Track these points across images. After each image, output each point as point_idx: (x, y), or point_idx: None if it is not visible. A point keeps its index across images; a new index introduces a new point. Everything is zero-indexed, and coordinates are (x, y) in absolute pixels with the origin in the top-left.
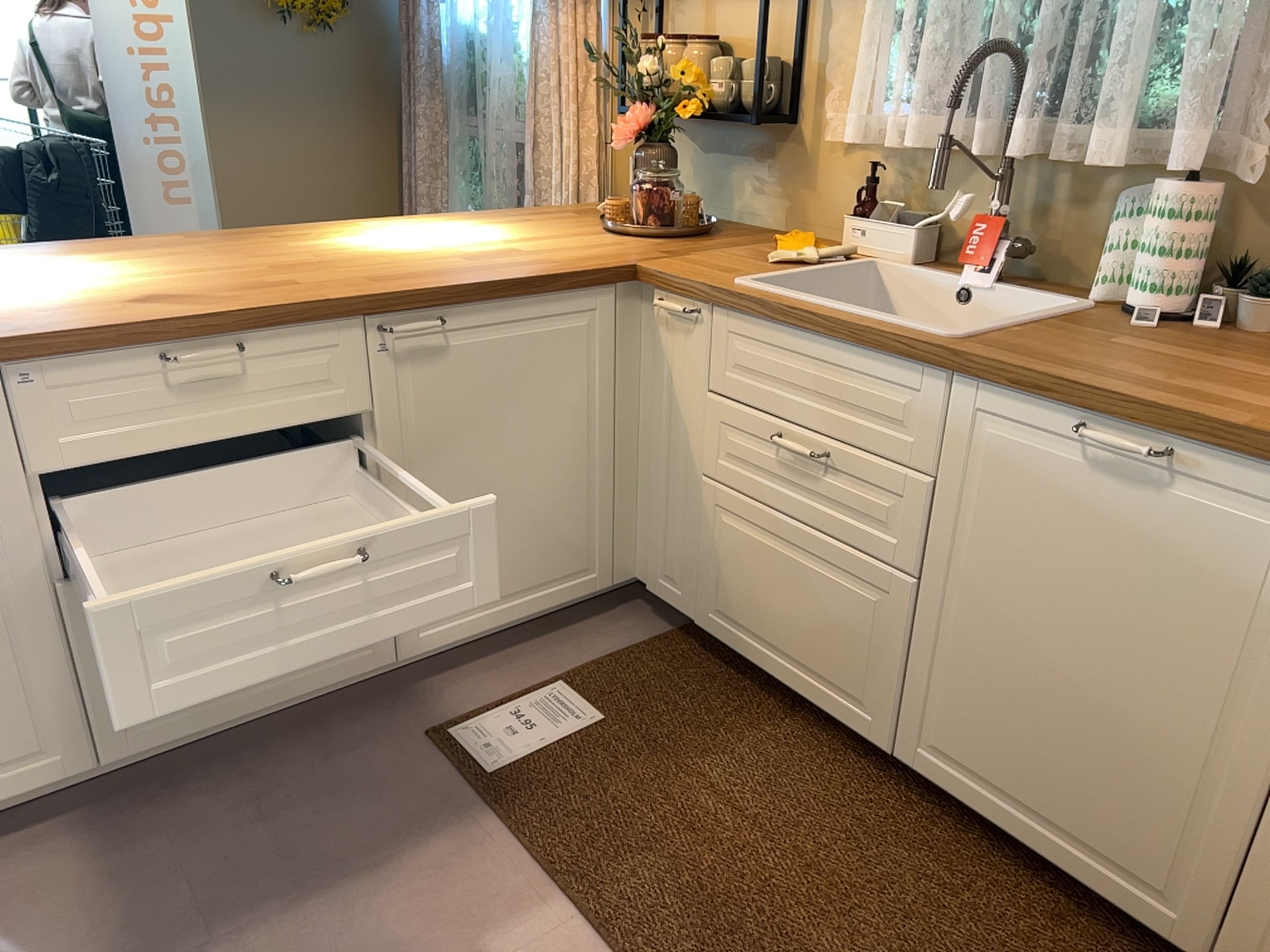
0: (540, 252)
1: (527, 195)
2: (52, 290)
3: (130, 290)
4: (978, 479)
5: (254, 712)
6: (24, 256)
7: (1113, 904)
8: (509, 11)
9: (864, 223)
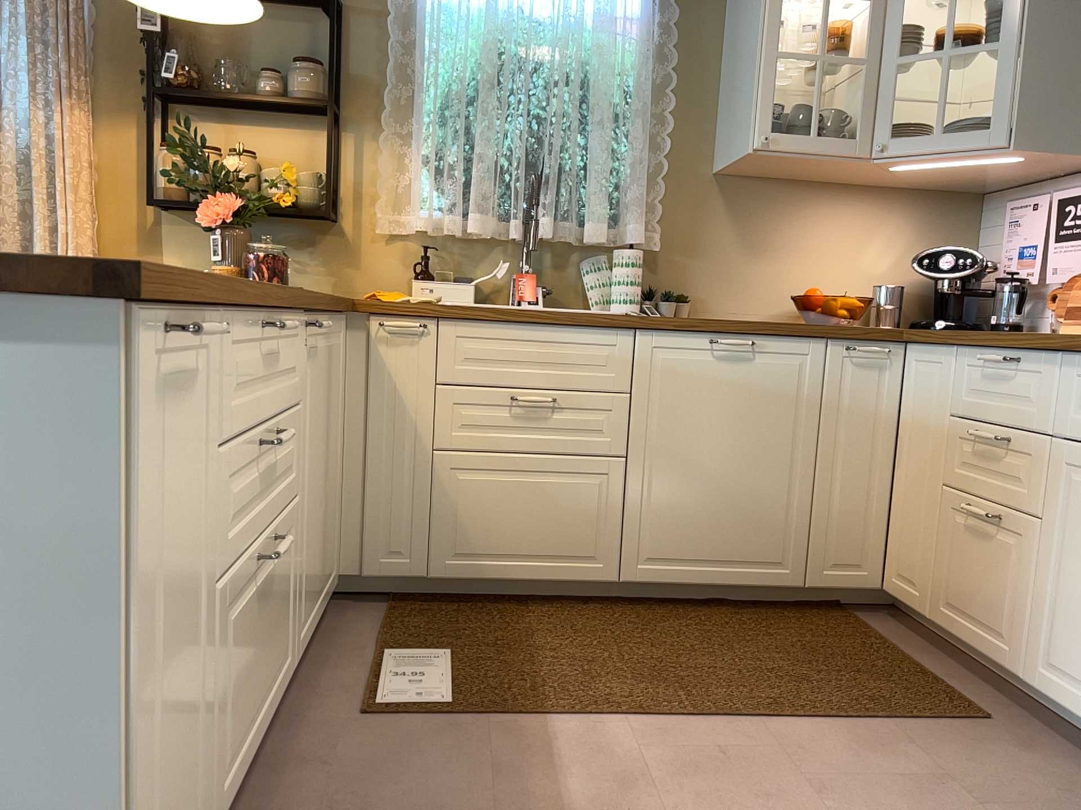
0: None
1: None
2: None
3: None
4: (659, 384)
5: (251, 749)
6: None
7: (760, 586)
8: None
9: (433, 281)
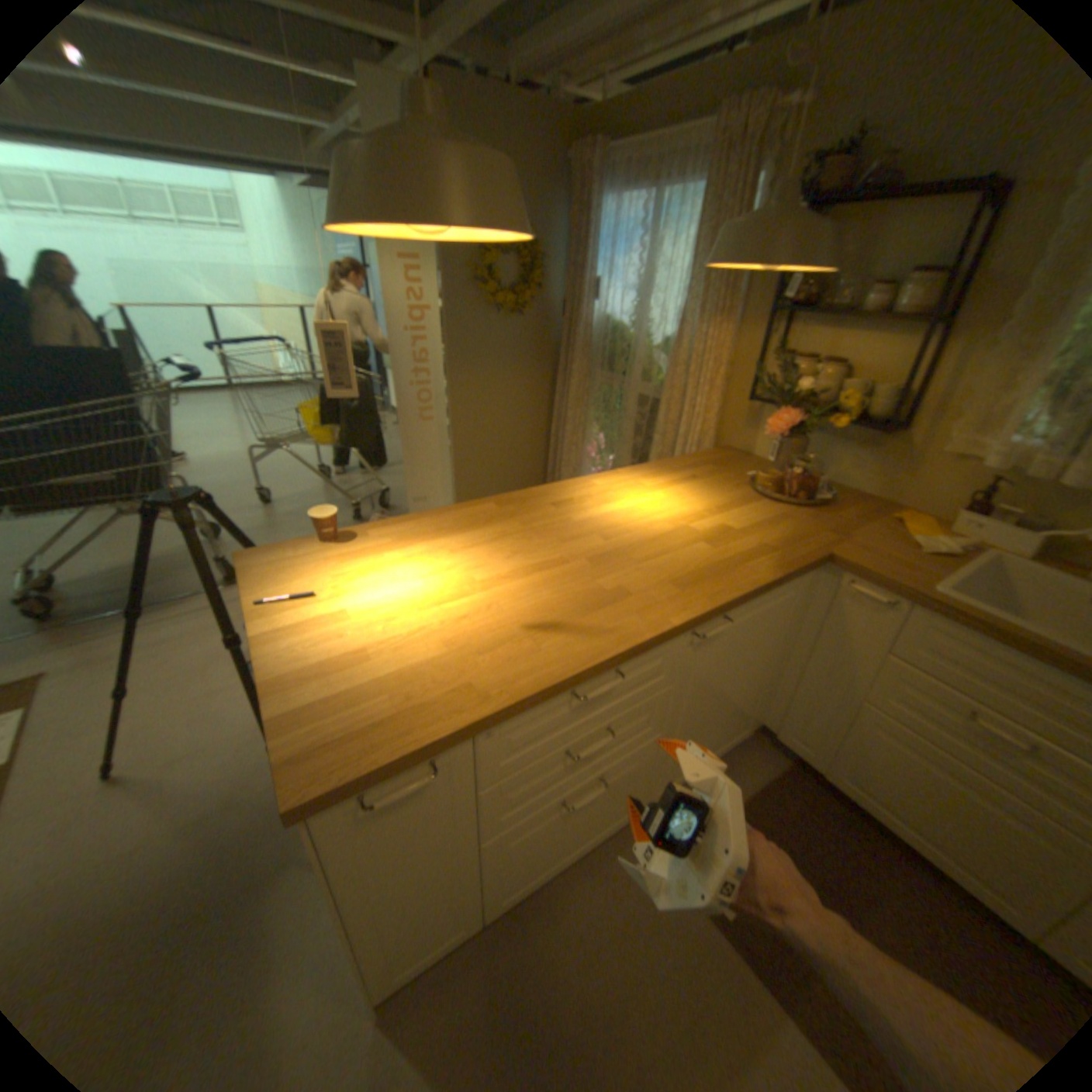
0: (748, 531)
1: (655, 435)
2: (459, 604)
3: (515, 605)
4: None
5: (568, 866)
6: (404, 536)
7: None
8: (650, 311)
9: (986, 519)
